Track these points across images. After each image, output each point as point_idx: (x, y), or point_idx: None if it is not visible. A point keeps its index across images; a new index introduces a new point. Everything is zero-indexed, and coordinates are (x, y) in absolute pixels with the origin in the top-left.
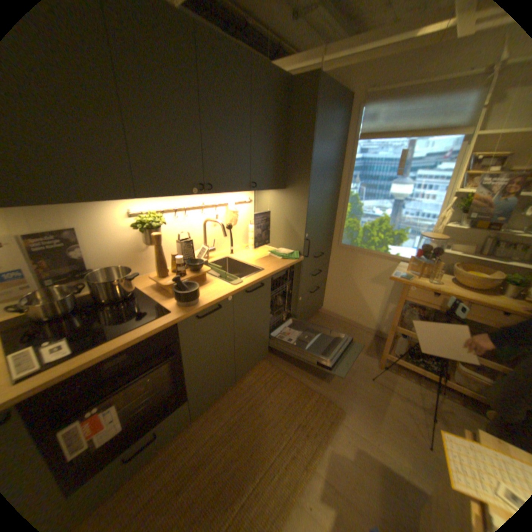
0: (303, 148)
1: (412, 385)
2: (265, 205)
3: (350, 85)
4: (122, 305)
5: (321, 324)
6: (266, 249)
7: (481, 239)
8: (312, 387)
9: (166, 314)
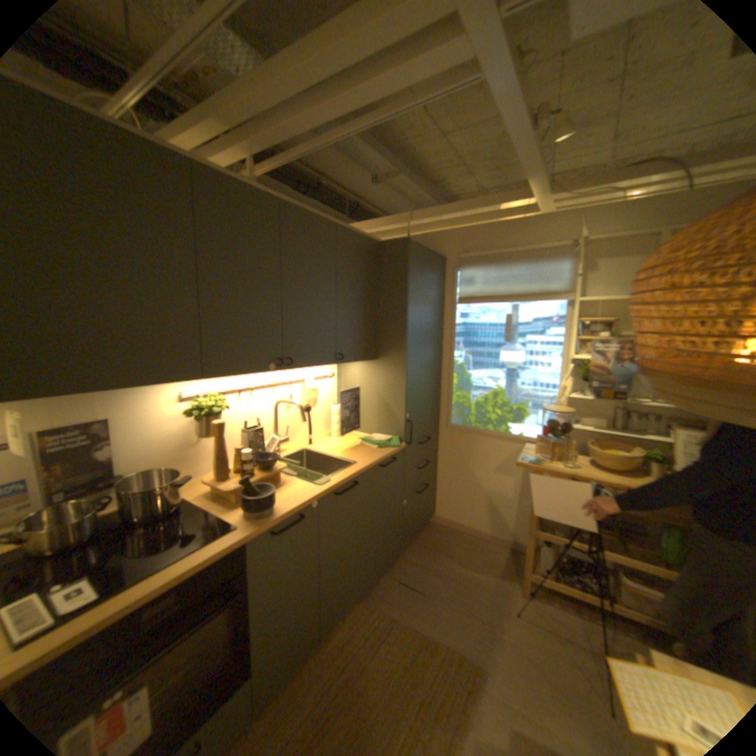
0: (396, 315)
1: (571, 619)
2: (352, 380)
3: (441, 250)
4: (166, 524)
5: (437, 540)
6: (356, 436)
7: (611, 410)
8: (435, 639)
9: (232, 532)
